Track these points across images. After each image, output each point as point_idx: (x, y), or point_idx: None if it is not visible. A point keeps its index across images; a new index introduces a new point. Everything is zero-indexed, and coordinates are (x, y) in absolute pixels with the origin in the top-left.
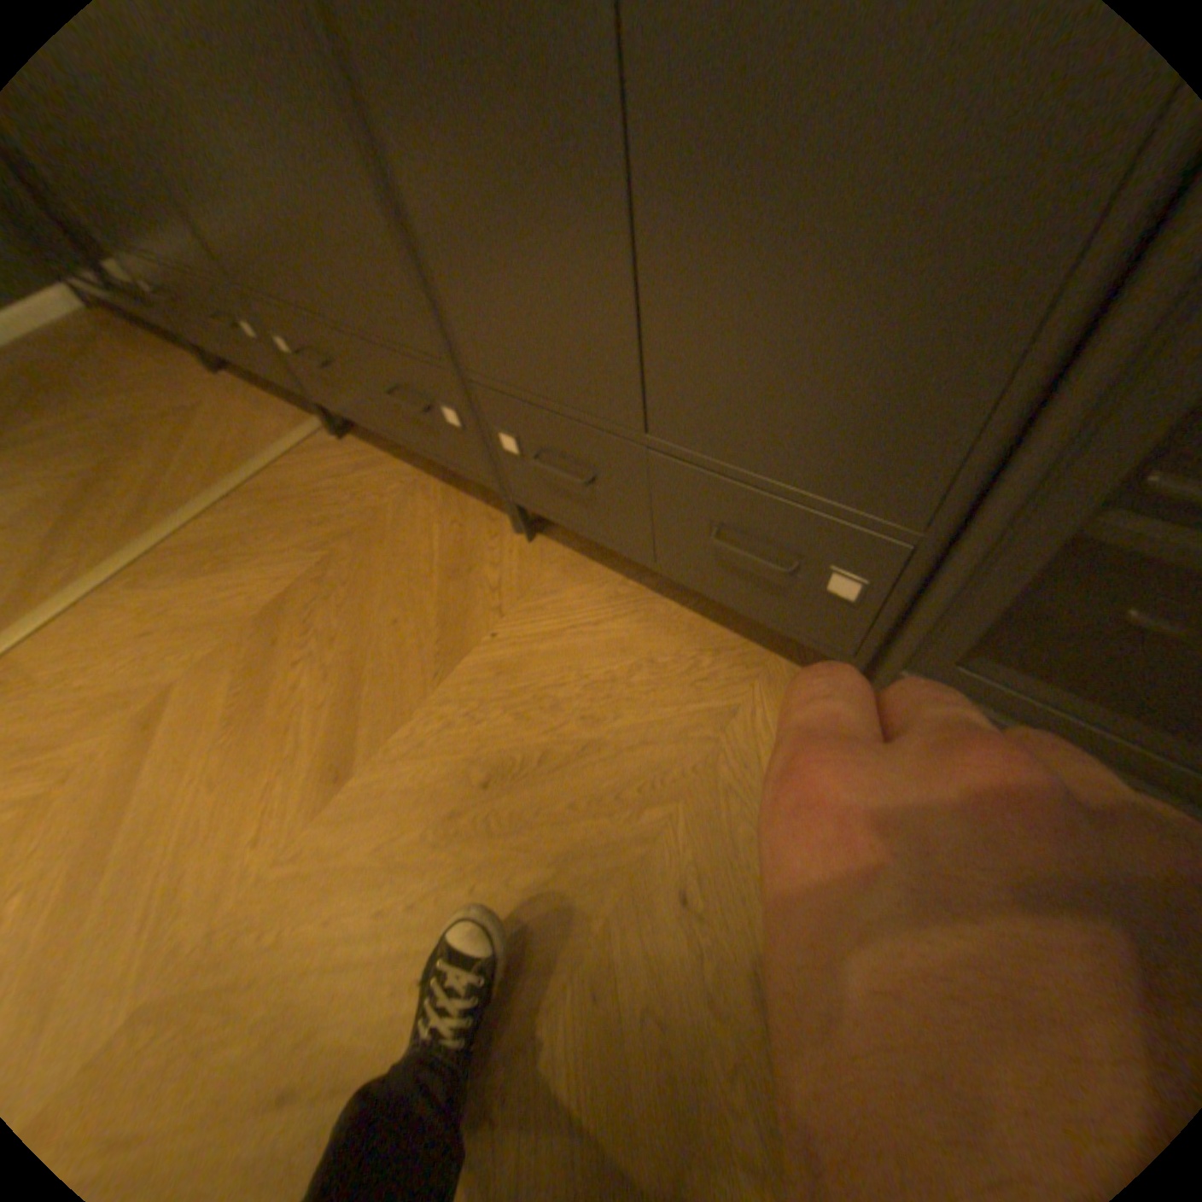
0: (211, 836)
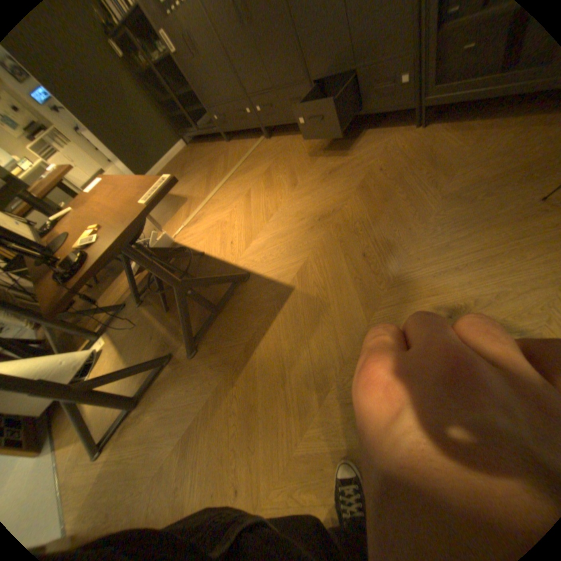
0: (270, 201)
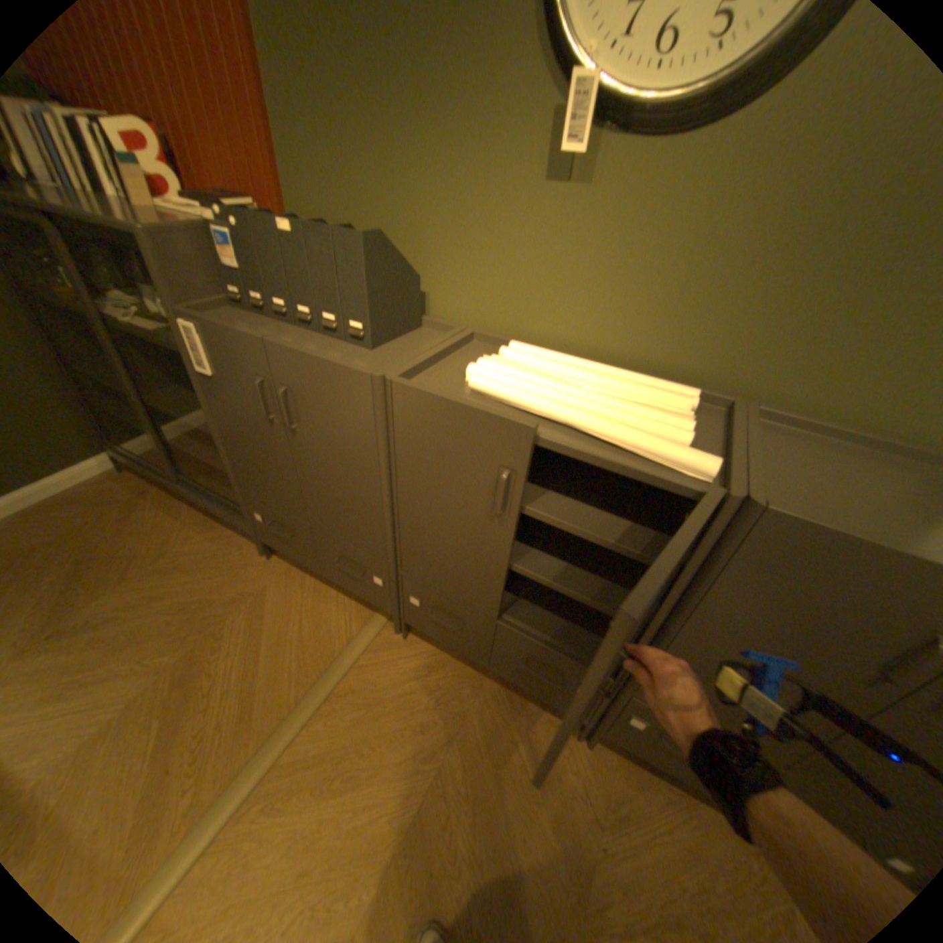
0: None
